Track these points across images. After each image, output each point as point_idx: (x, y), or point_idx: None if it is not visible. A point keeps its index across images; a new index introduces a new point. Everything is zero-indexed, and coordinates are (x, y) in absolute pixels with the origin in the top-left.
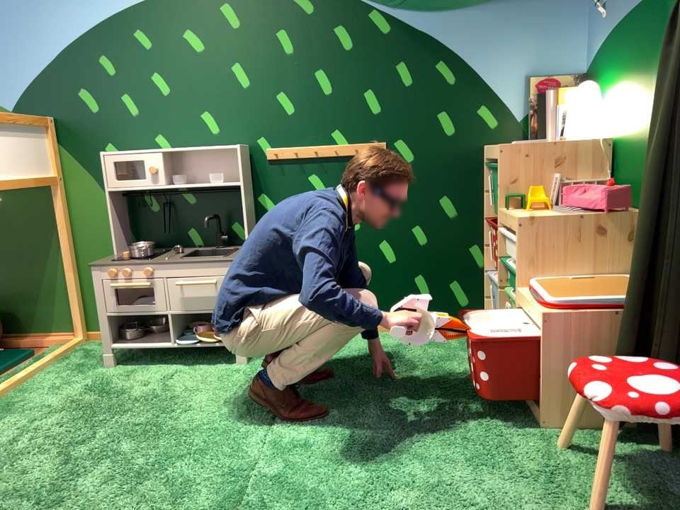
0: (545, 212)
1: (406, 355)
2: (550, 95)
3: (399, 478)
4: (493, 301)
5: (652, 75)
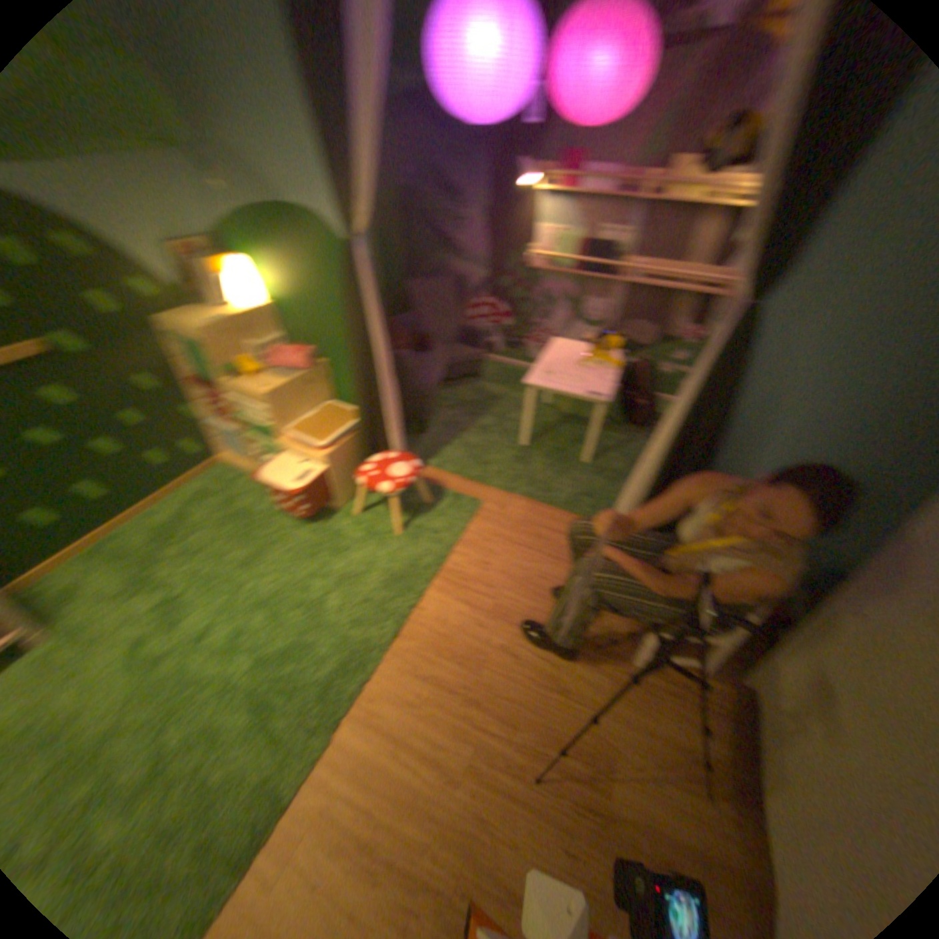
0: (260, 379)
1: (190, 521)
2: (195, 265)
3: (312, 596)
4: (225, 444)
5: (296, 269)
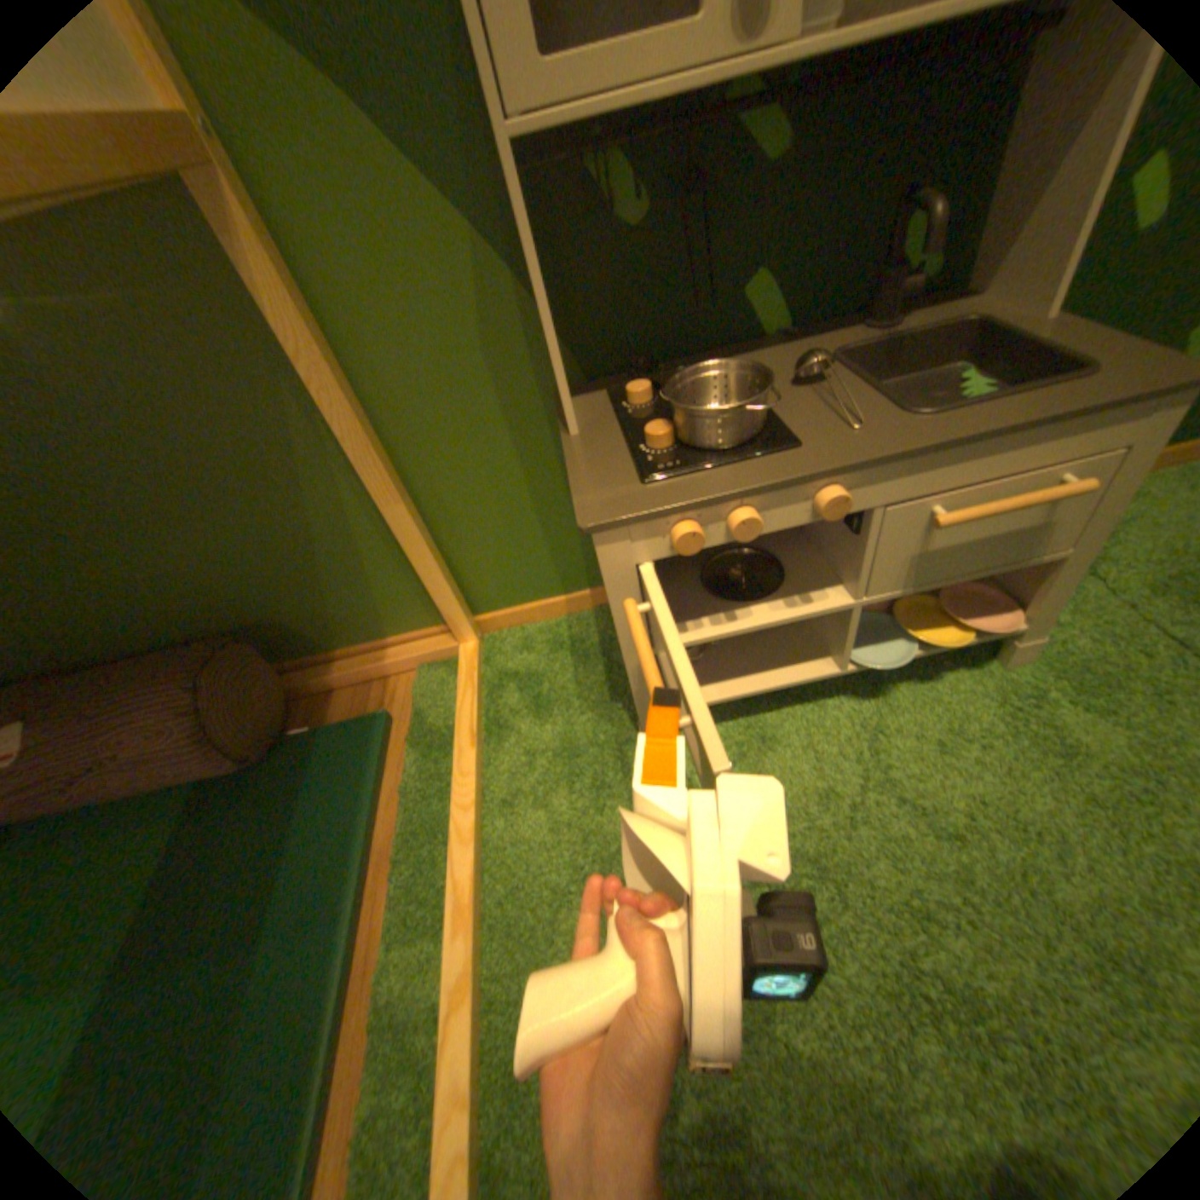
0: None
1: None
2: None
3: None
4: None
5: None
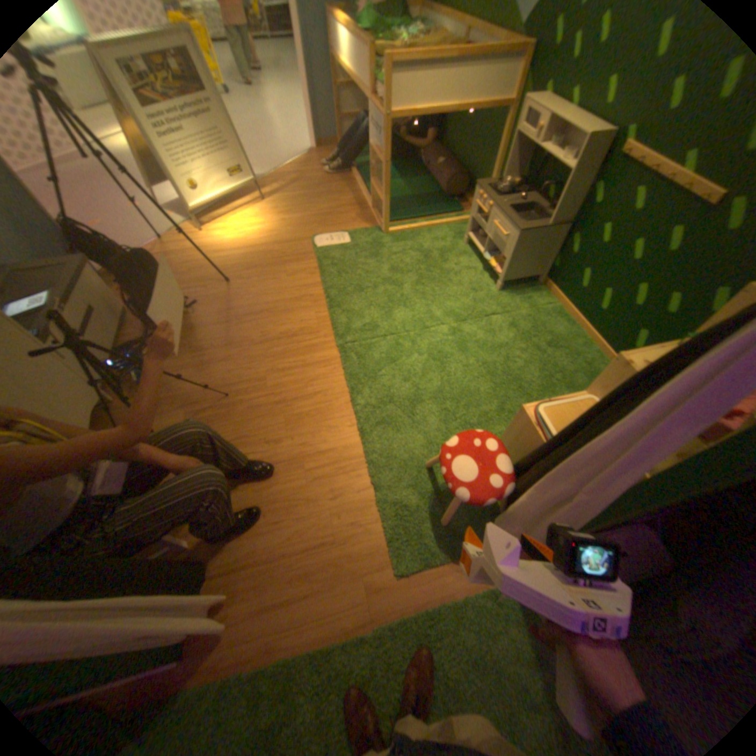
0: None
1: (561, 363)
2: None
3: (421, 384)
4: None
5: None
